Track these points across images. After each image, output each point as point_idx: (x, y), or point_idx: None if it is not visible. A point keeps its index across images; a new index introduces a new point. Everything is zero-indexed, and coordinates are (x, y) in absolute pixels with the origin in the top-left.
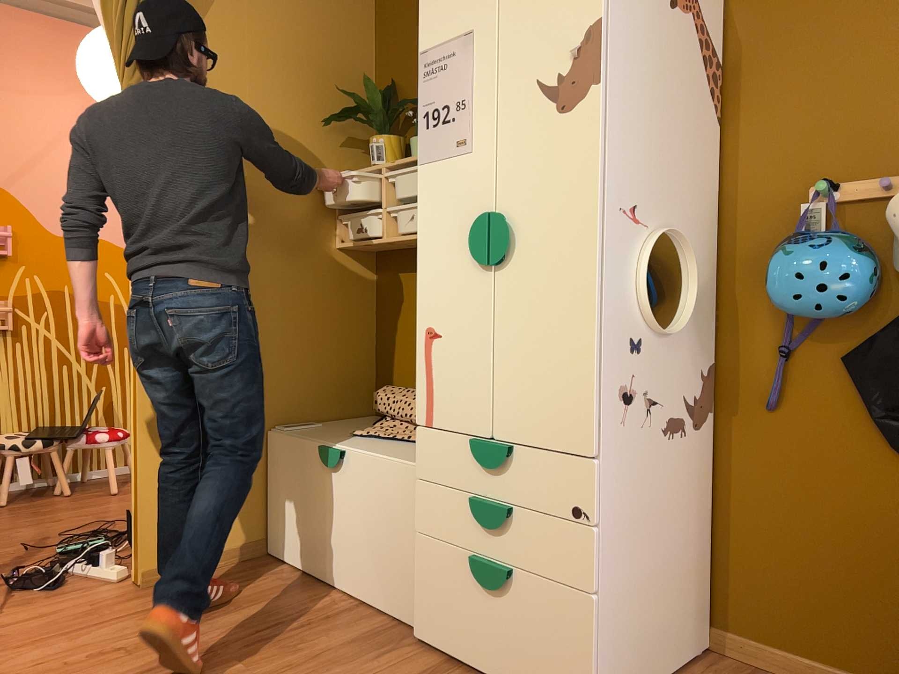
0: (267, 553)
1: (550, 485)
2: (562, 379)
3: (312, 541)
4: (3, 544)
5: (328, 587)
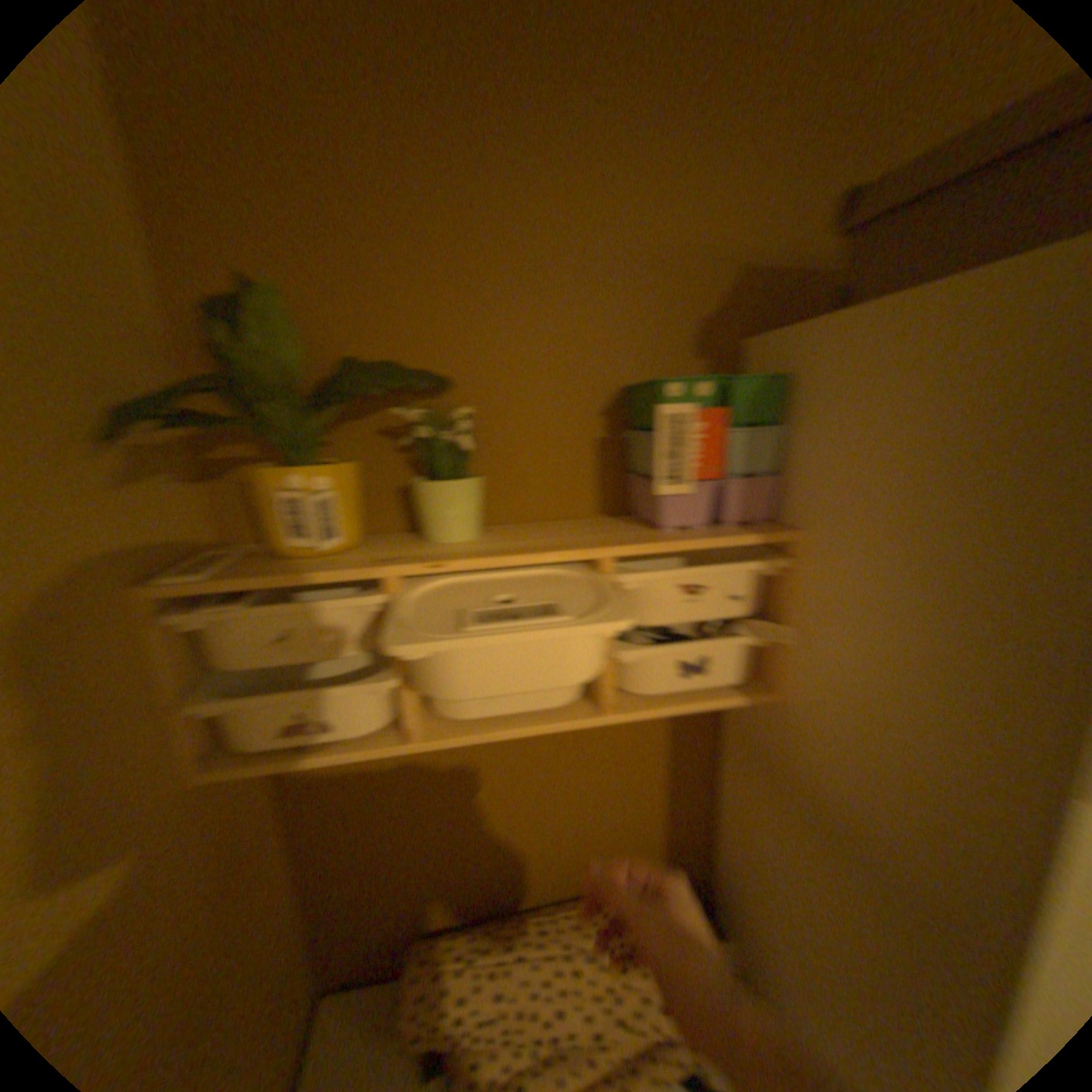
0: None
1: None
2: None
3: None
4: None
5: None
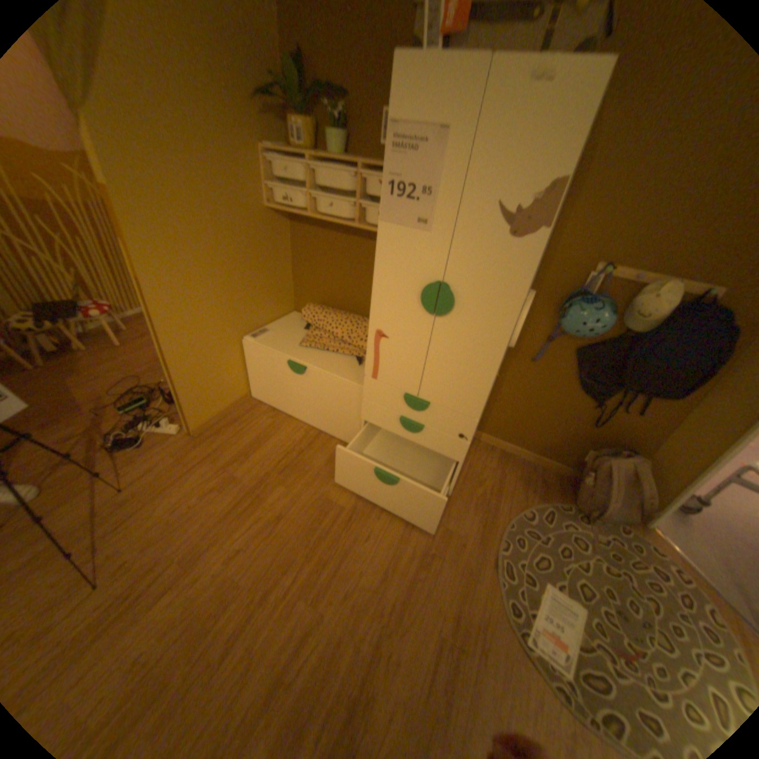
0: (252, 397)
1: (448, 422)
2: (467, 384)
3: (285, 400)
4: (73, 409)
5: (298, 421)
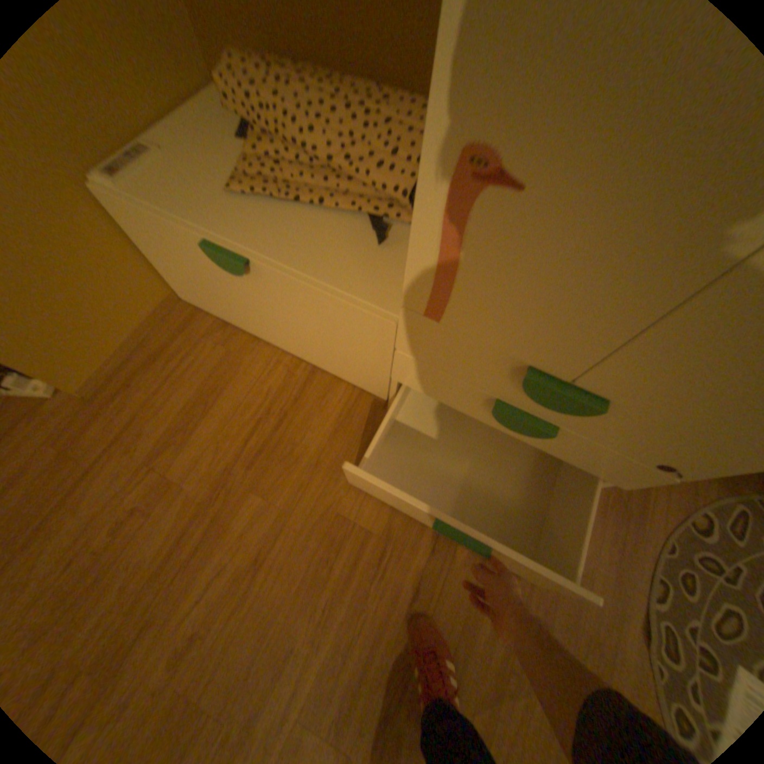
0: (181, 297)
1: (646, 442)
2: None
3: (236, 312)
4: None
5: (272, 345)
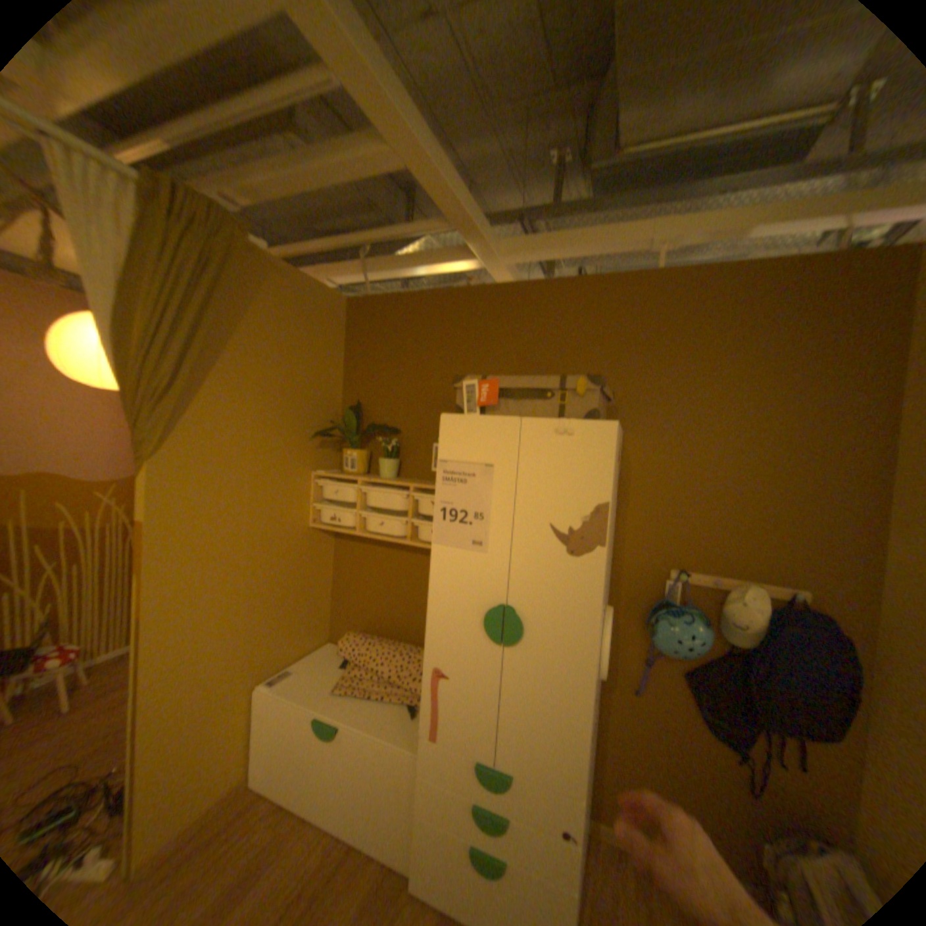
0: (249, 787)
1: (543, 811)
2: (559, 742)
3: (300, 789)
4: None
5: (316, 828)
